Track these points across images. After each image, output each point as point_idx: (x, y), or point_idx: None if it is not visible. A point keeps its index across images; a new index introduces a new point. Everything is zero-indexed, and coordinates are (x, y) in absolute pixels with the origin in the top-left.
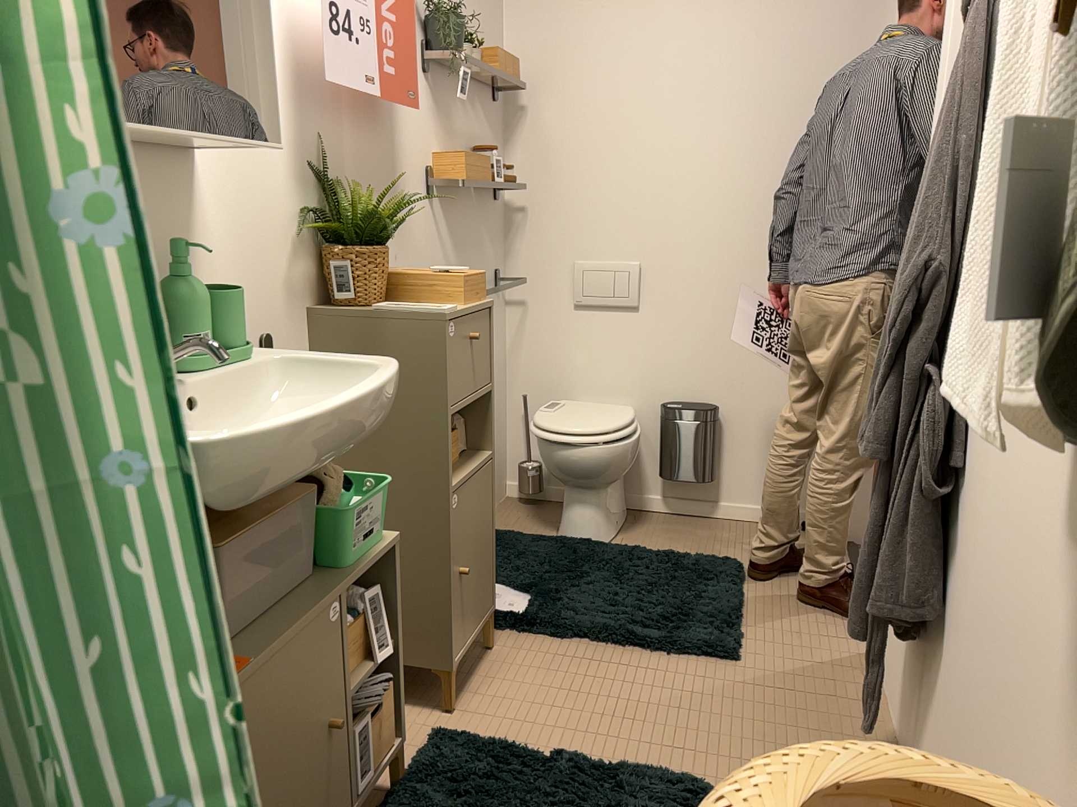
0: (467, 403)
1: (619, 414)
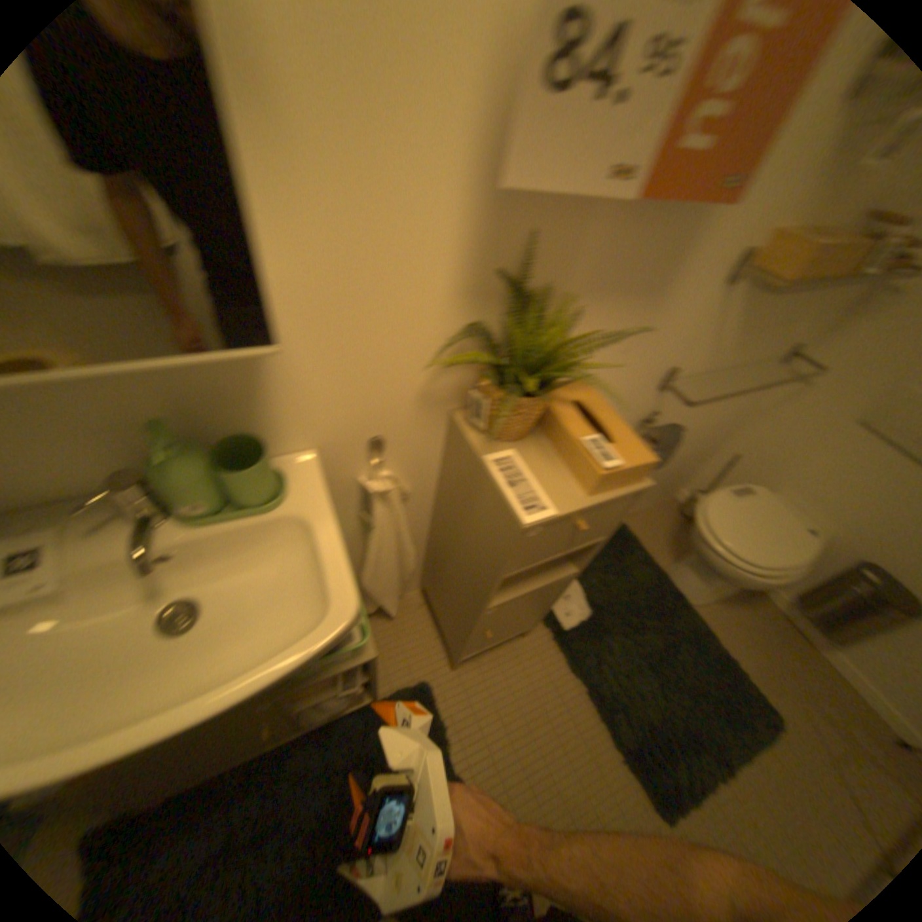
0: (541, 563)
1: (797, 546)
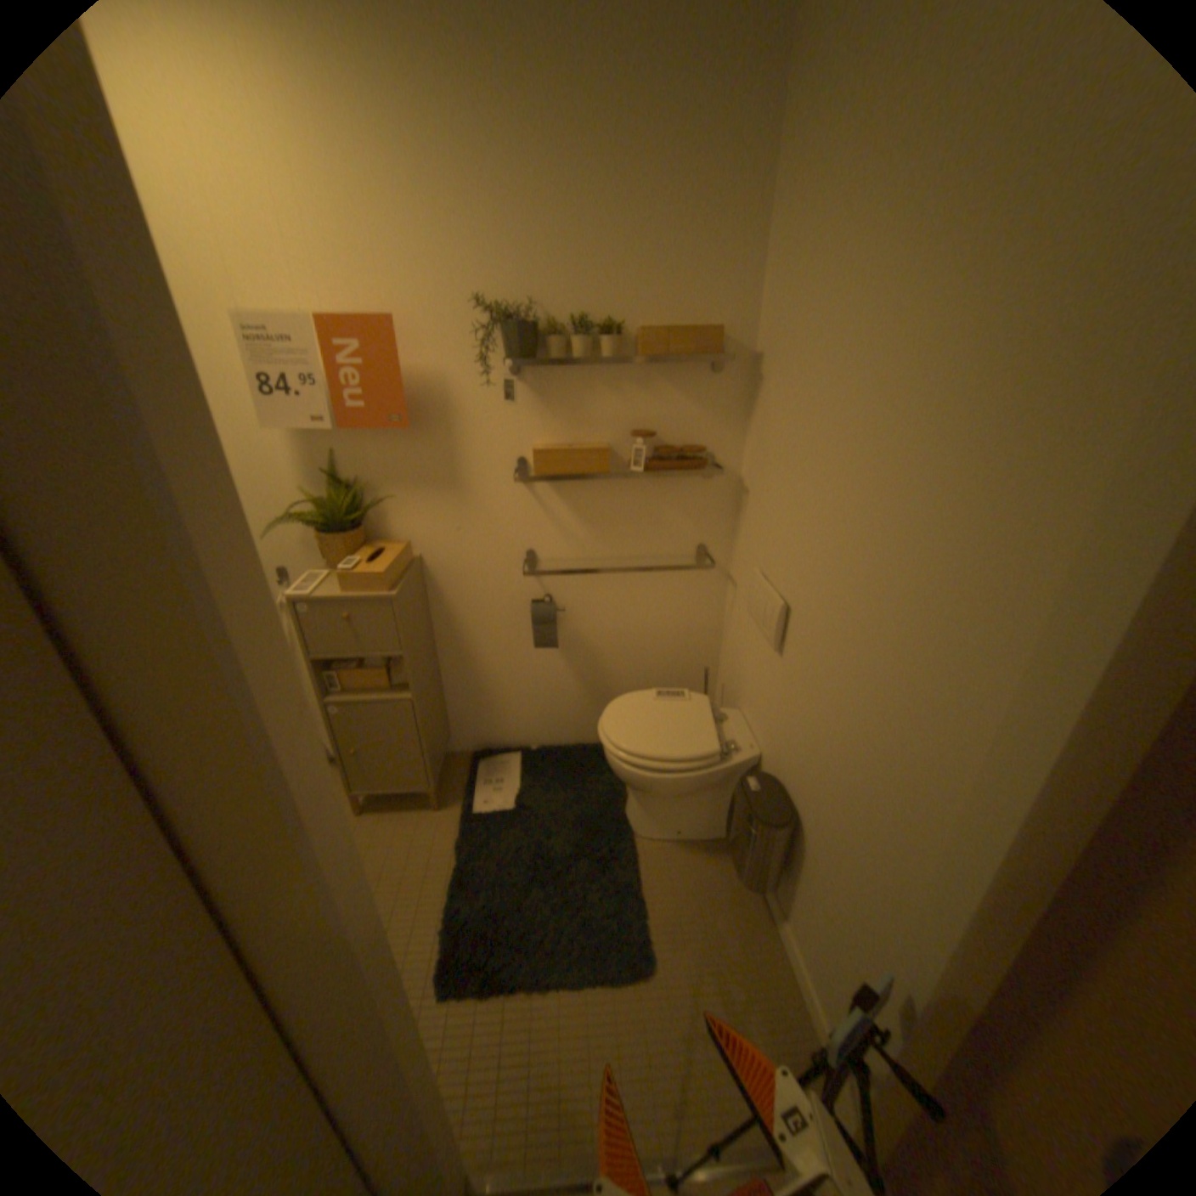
0: (344, 658)
1: (684, 743)
